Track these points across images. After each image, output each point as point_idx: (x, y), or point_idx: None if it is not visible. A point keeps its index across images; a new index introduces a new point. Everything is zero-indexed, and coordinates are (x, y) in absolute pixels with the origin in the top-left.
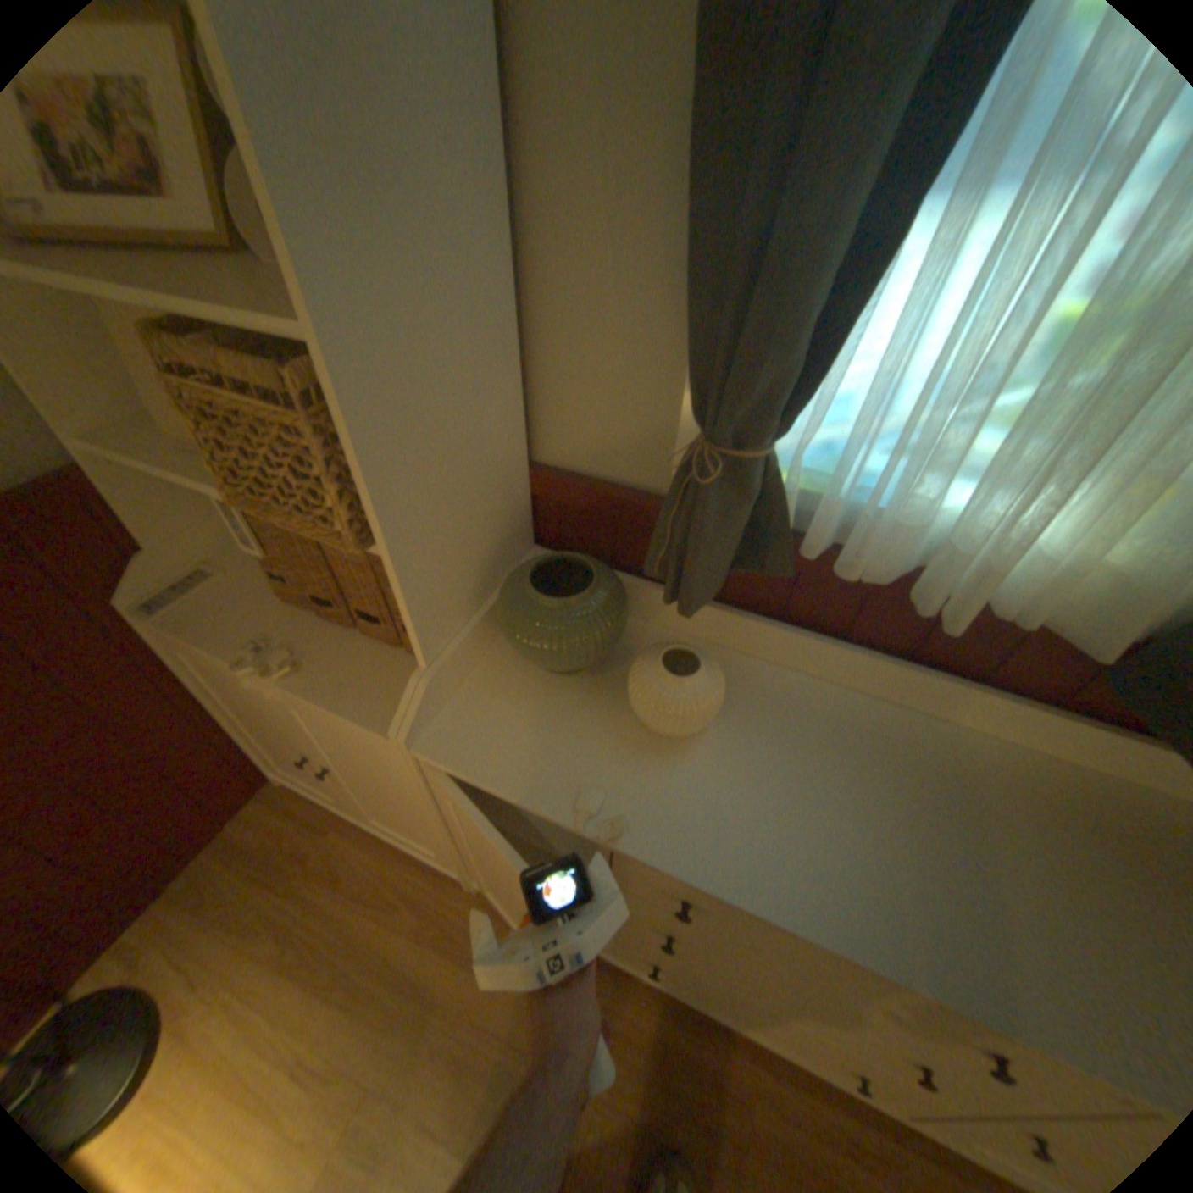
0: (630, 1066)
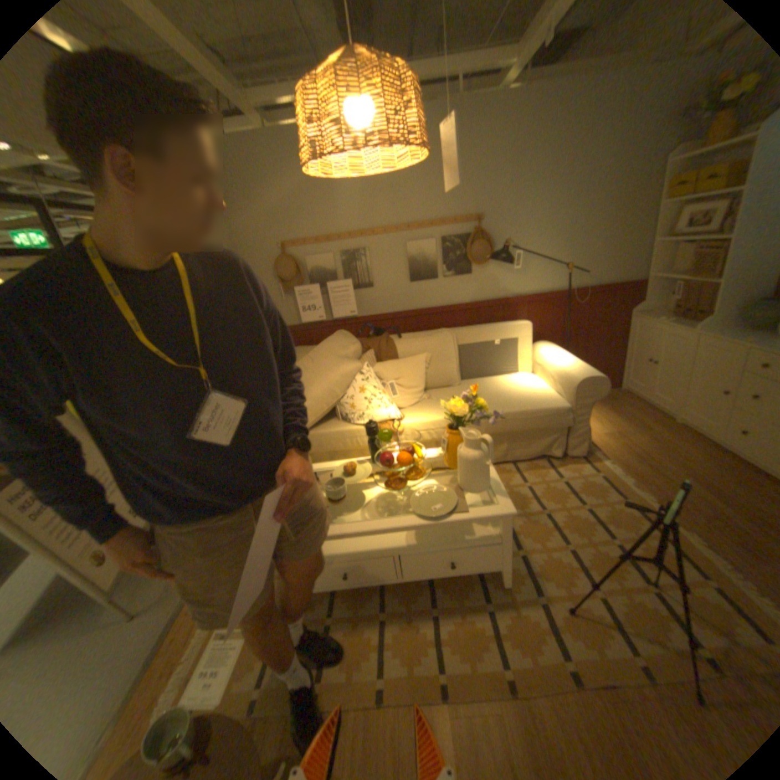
0: (715, 463)
